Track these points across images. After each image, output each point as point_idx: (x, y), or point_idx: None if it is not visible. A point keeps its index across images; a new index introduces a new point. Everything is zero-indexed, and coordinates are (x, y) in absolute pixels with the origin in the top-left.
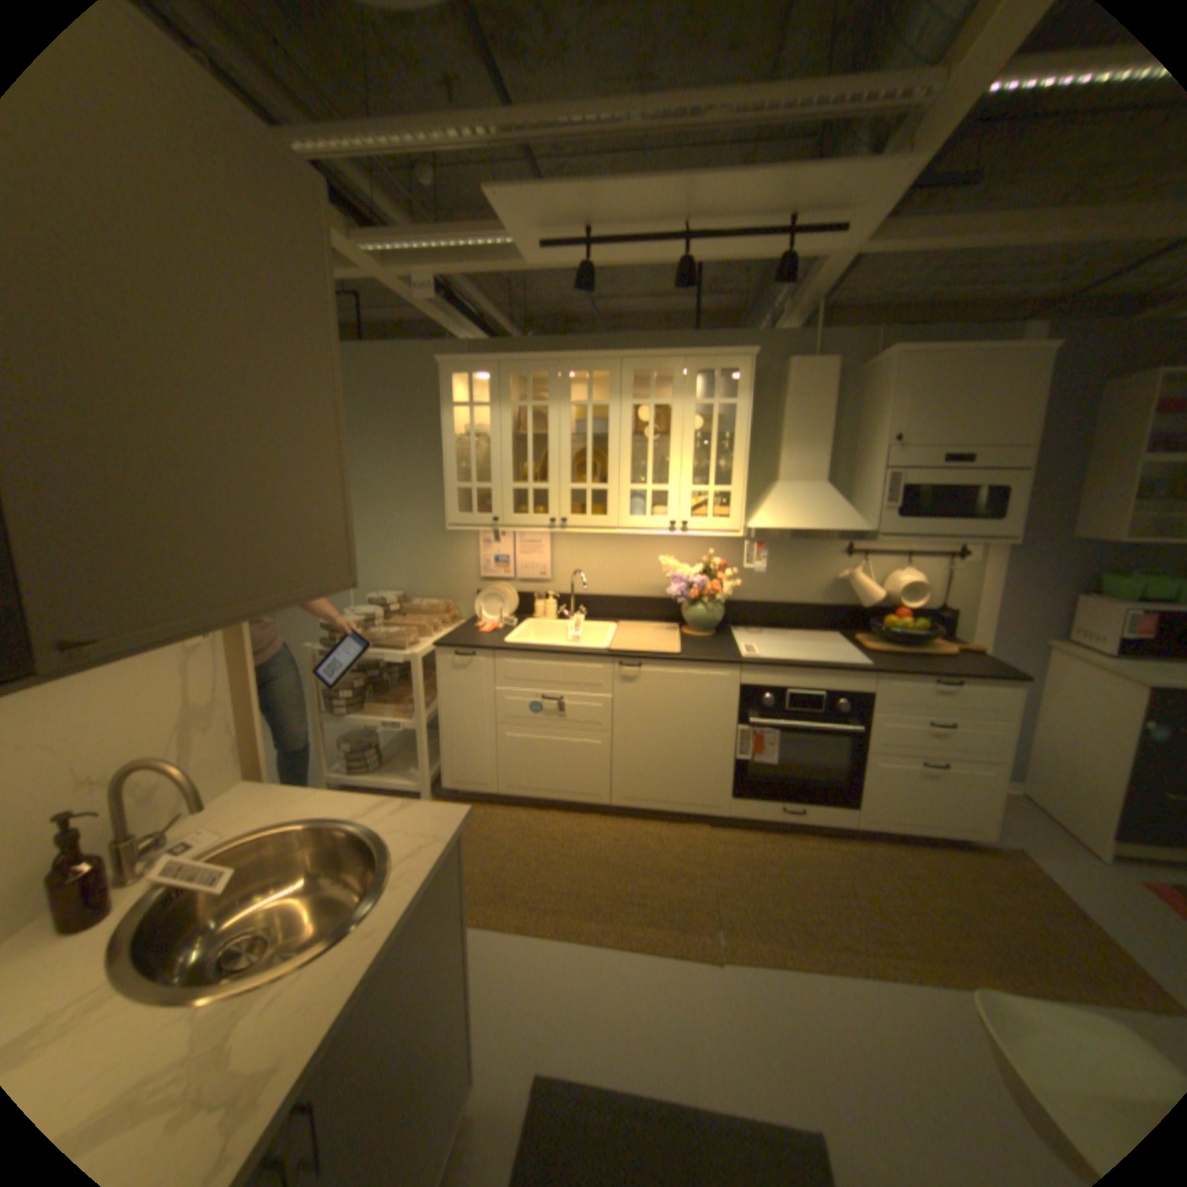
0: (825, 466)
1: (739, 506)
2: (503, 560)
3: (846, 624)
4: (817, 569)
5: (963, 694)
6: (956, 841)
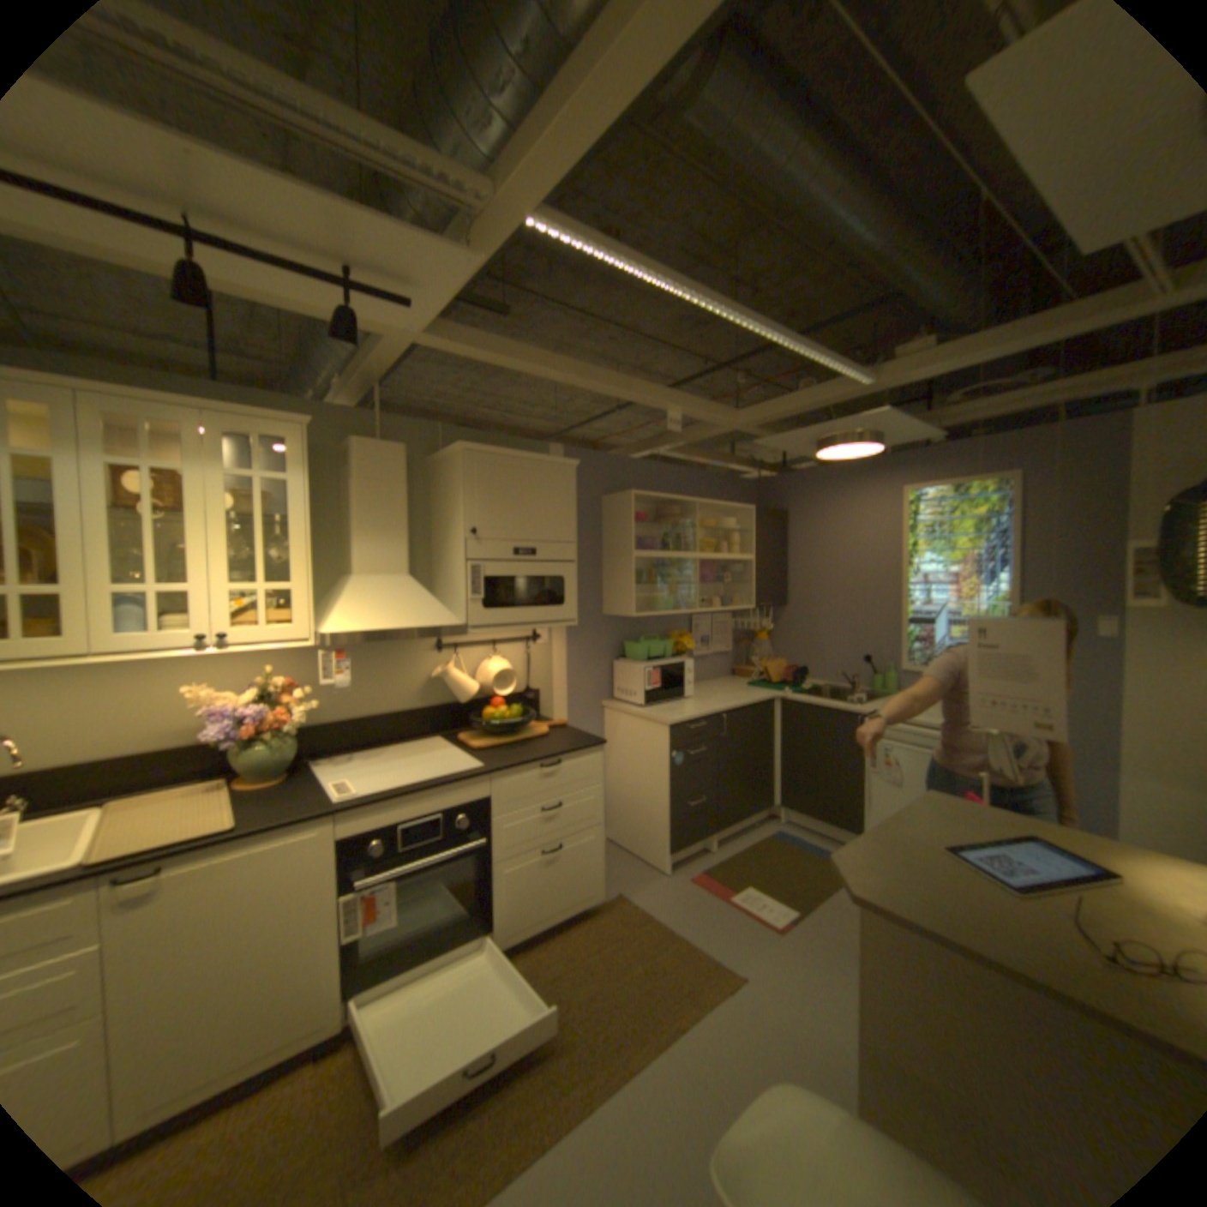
0: (405, 556)
1: (306, 605)
2: None
3: (446, 722)
4: (409, 669)
5: (562, 769)
6: (576, 914)
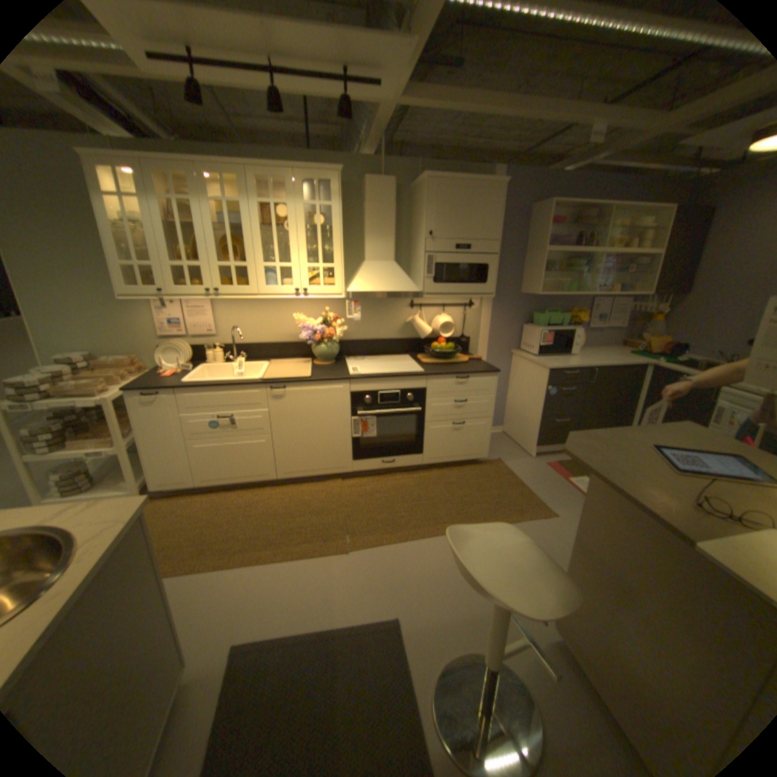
0: (392, 250)
1: (340, 277)
2: (175, 321)
3: (412, 349)
4: (394, 317)
5: (469, 382)
6: (469, 460)
